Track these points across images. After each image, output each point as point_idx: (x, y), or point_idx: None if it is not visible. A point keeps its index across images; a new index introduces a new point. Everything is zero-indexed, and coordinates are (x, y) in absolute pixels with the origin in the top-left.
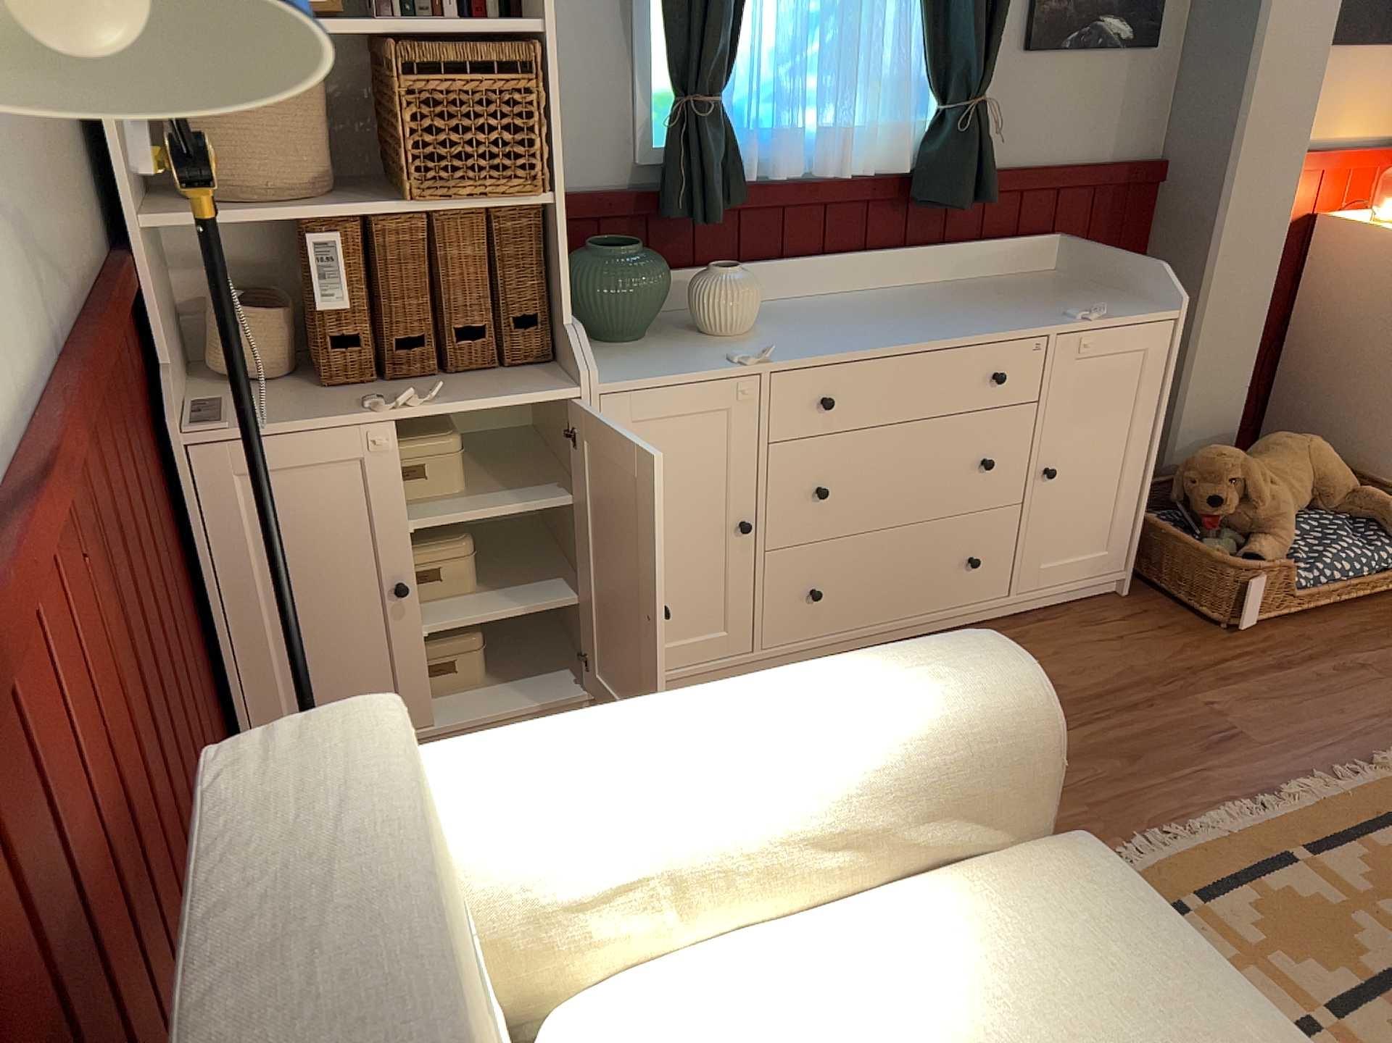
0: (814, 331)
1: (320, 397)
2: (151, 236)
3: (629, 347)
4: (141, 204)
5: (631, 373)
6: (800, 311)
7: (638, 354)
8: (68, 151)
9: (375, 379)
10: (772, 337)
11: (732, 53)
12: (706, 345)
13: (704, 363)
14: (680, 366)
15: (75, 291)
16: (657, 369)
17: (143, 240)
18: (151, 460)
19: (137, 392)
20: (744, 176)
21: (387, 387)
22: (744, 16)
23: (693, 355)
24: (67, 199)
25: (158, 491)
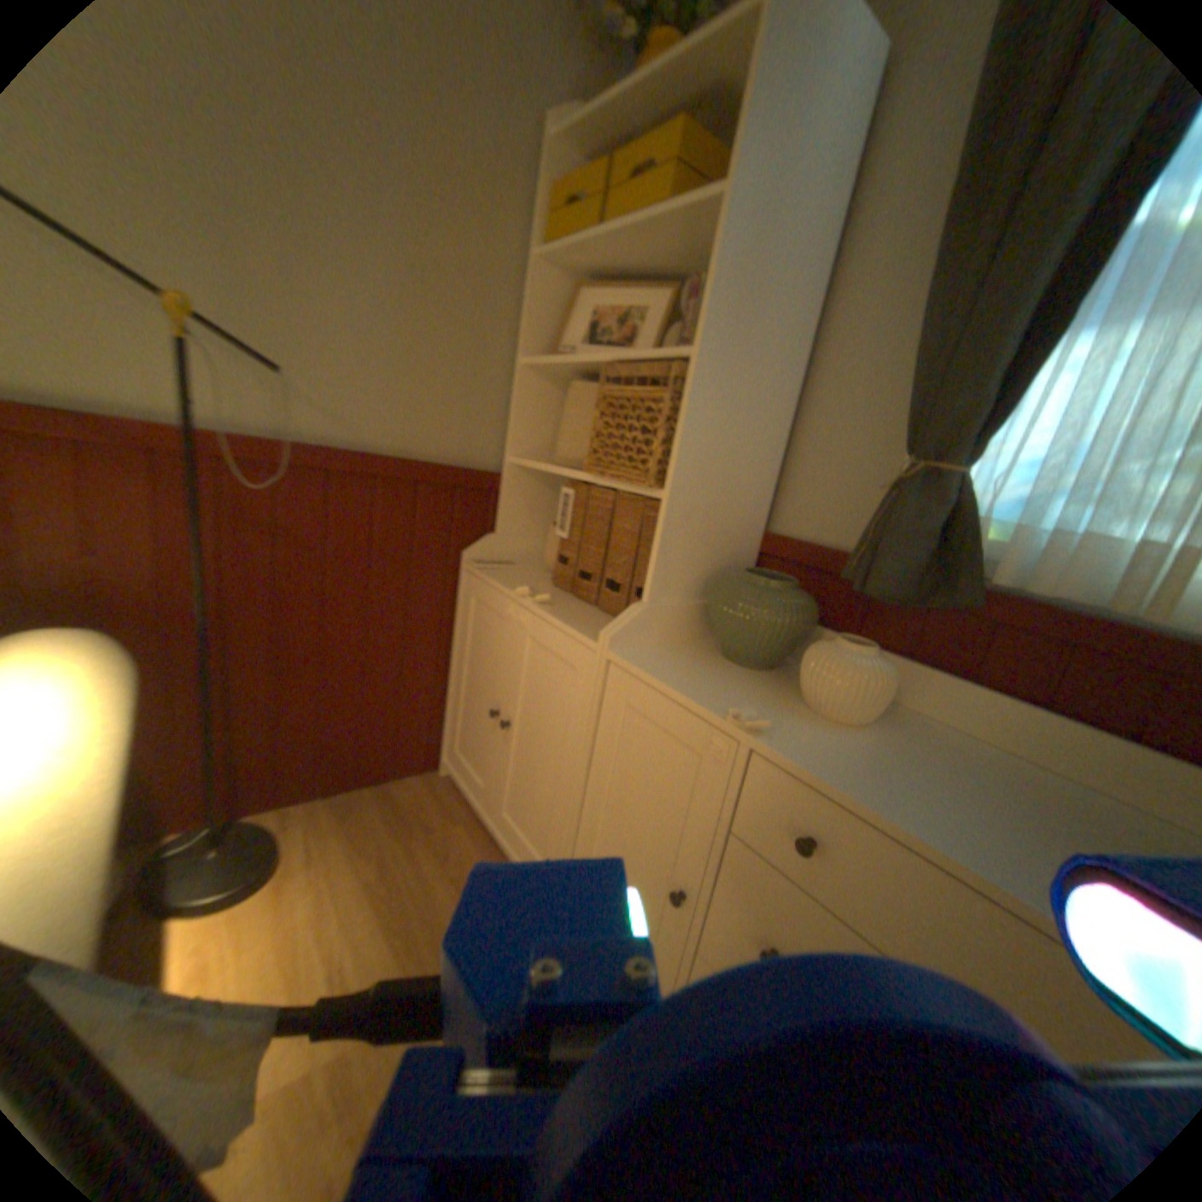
0: (922, 776)
1: (538, 584)
2: (538, 475)
3: (721, 665)
4: (532, 455)
5: (655, 665)
6: (987, 768)
7: (707, 668)
8: (460, 402)
9: (572, 591)
10: (854, 743)
11: (1003, 417)
12: (773, 701)
13: (717, 698)
14: (695, 687)
15: (382, 445)
16: (674, 675)
17: (511, 468)
18: (432, 560)
19: (447, 527)
20: (990, 575)
21: (566, 596)
22: (1049, 375)
23: (733, 693)
24: (423, 414)
25: (430, 576)
